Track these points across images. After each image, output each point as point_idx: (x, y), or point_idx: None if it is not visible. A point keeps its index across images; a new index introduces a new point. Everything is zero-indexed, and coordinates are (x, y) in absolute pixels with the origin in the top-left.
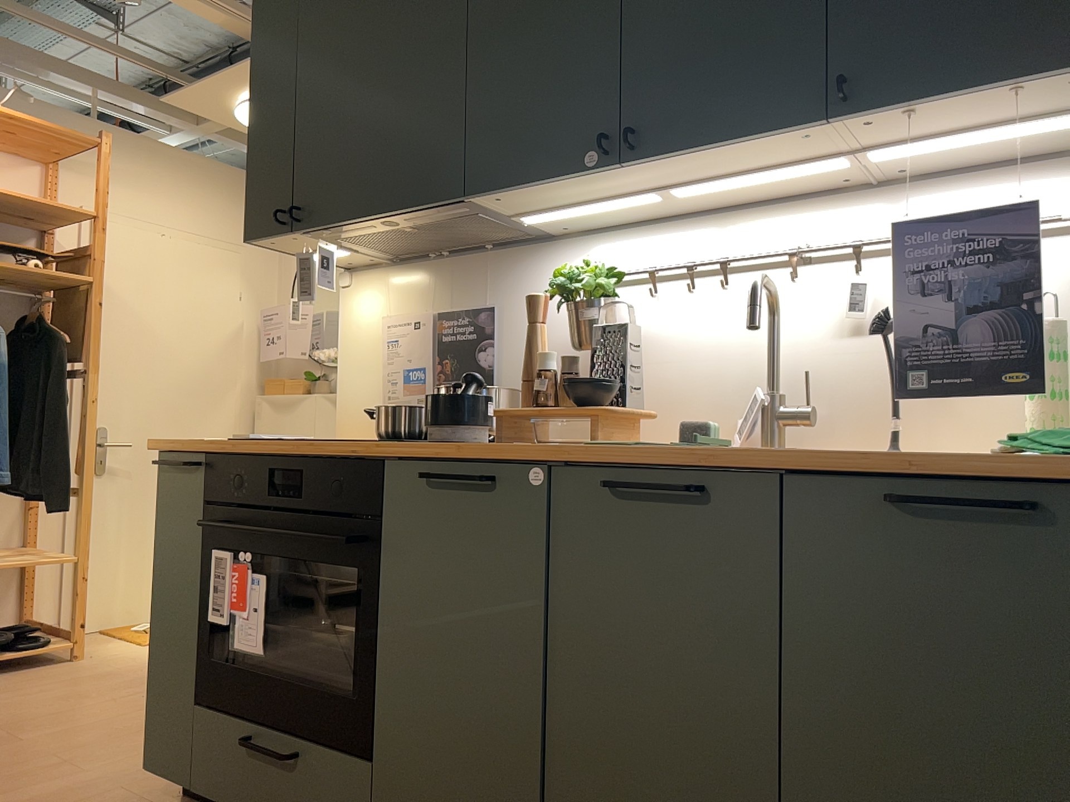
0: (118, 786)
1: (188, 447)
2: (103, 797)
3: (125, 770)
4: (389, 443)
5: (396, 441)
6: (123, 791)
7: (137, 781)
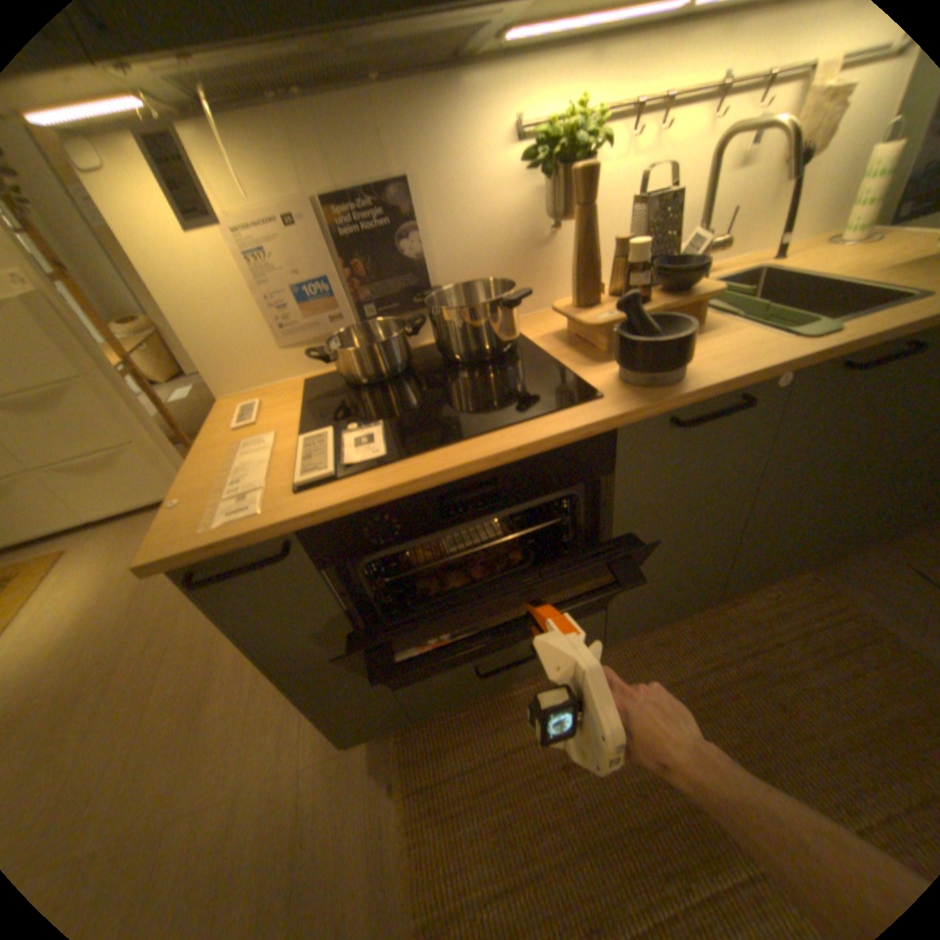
0: (288, 771)
1: (251, 538)
2: (300, 790)
3: (261, 757)
4: (592, 402)
5: (593, 398)
6: (304, 769)
7: (293, 752)
